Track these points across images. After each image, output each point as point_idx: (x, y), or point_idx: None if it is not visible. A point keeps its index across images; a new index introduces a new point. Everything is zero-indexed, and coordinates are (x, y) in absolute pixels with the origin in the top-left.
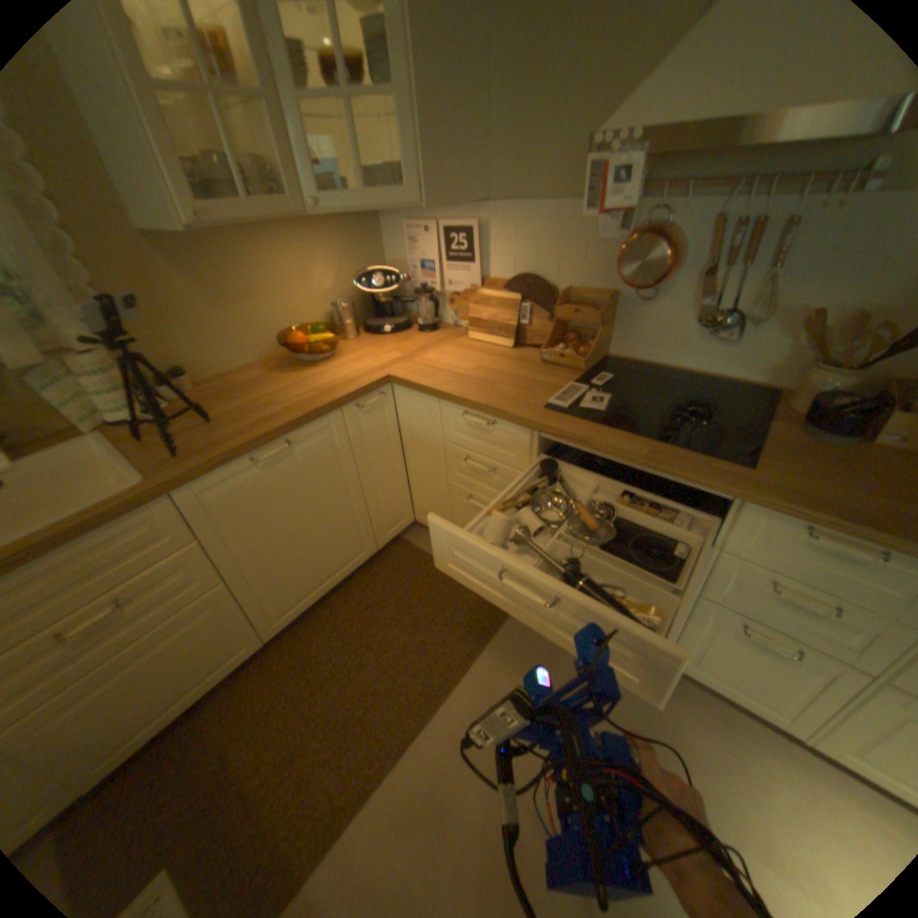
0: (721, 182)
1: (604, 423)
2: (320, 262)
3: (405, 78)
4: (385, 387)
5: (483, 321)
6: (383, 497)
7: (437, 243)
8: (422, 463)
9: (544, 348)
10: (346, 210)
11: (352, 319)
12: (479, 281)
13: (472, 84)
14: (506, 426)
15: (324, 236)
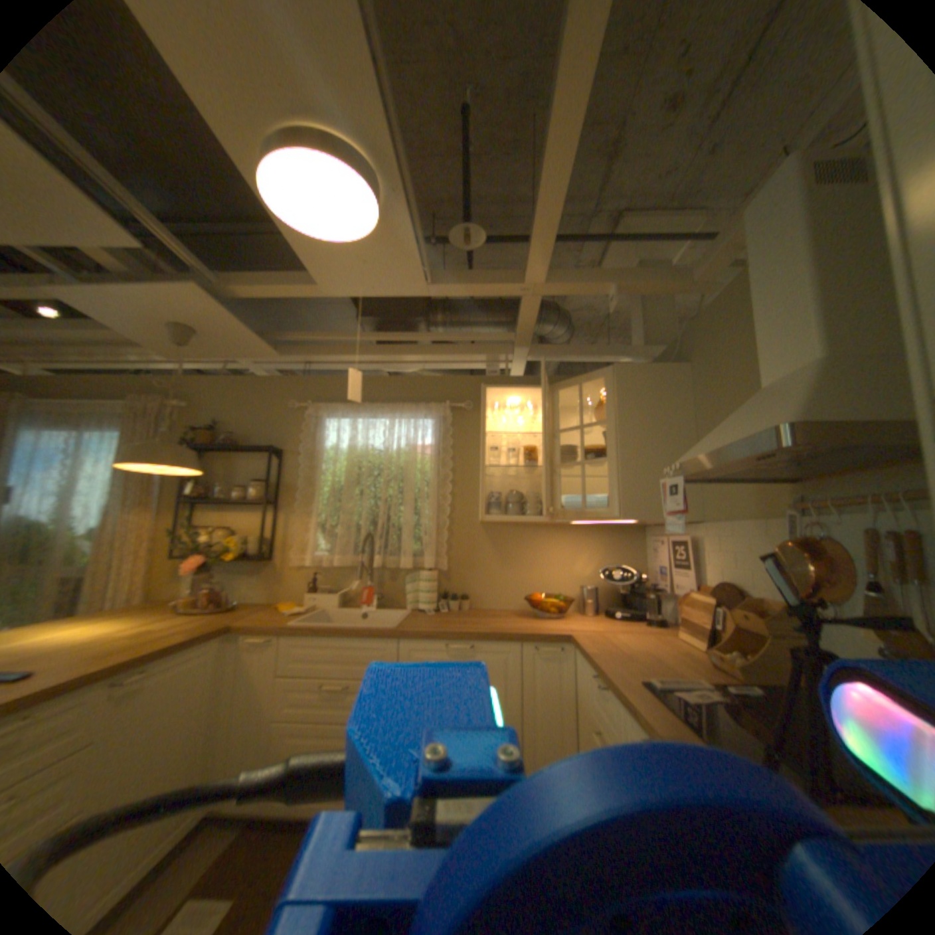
0: (855, 501)
1: (675, 711)
2: (585, 557)
3: (620, 453)
4: (566, 644)
5: (690, 622)
6: (543, 761)
7: (669, 553)
8: (584, 740)
9: (717, 652)
10: (616, 527)
11: (598, 603)
12: (696, 587)
13: (680, 452)
14: (613, 695)
15: (592, 541)
